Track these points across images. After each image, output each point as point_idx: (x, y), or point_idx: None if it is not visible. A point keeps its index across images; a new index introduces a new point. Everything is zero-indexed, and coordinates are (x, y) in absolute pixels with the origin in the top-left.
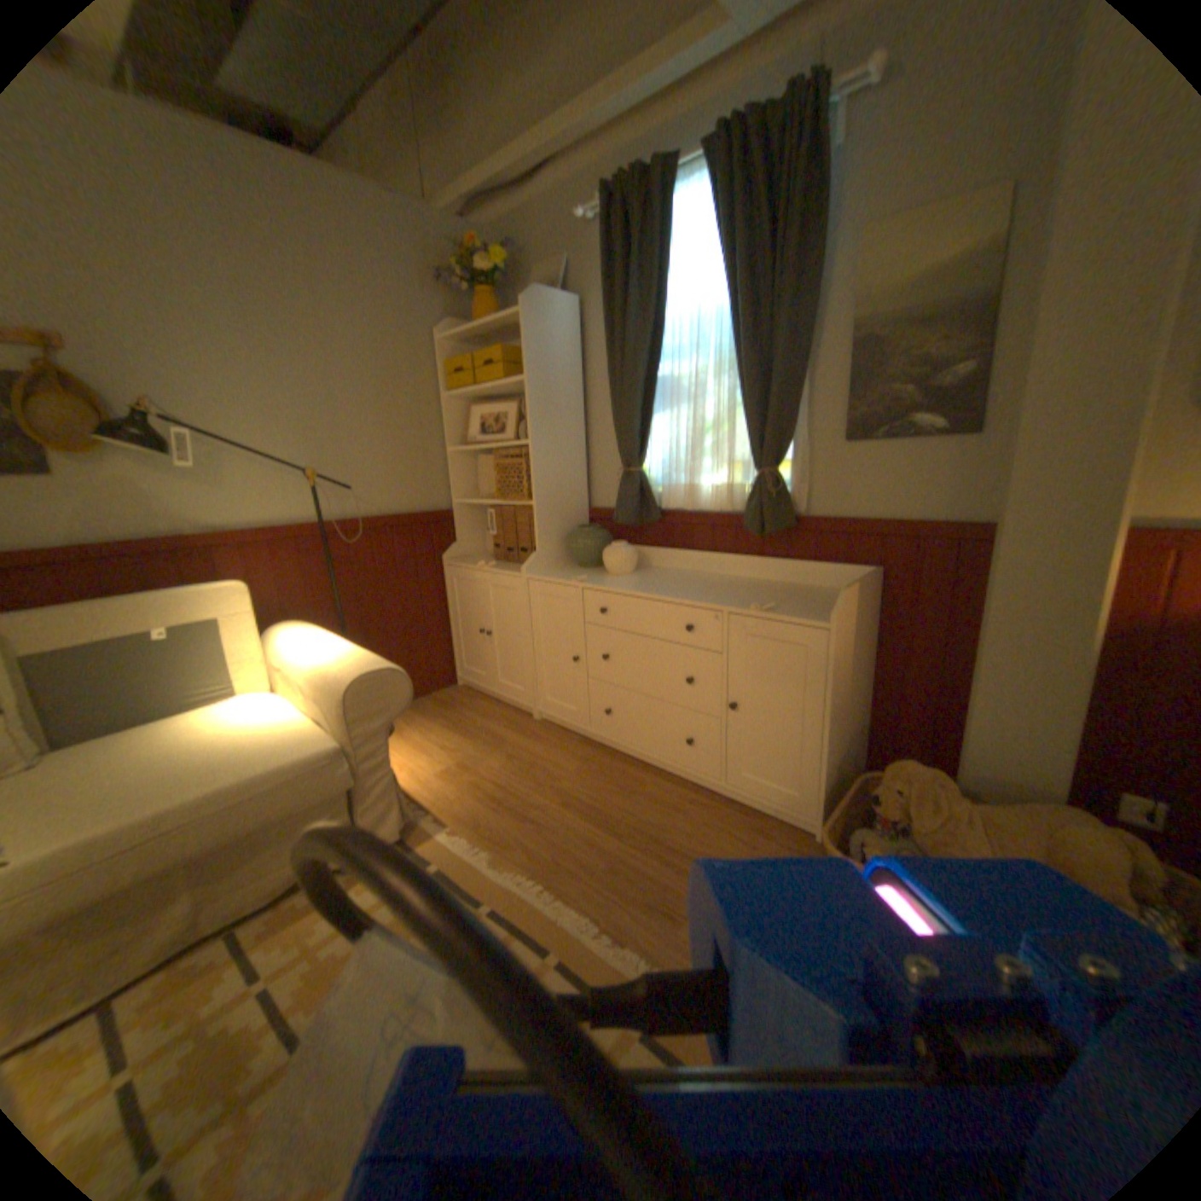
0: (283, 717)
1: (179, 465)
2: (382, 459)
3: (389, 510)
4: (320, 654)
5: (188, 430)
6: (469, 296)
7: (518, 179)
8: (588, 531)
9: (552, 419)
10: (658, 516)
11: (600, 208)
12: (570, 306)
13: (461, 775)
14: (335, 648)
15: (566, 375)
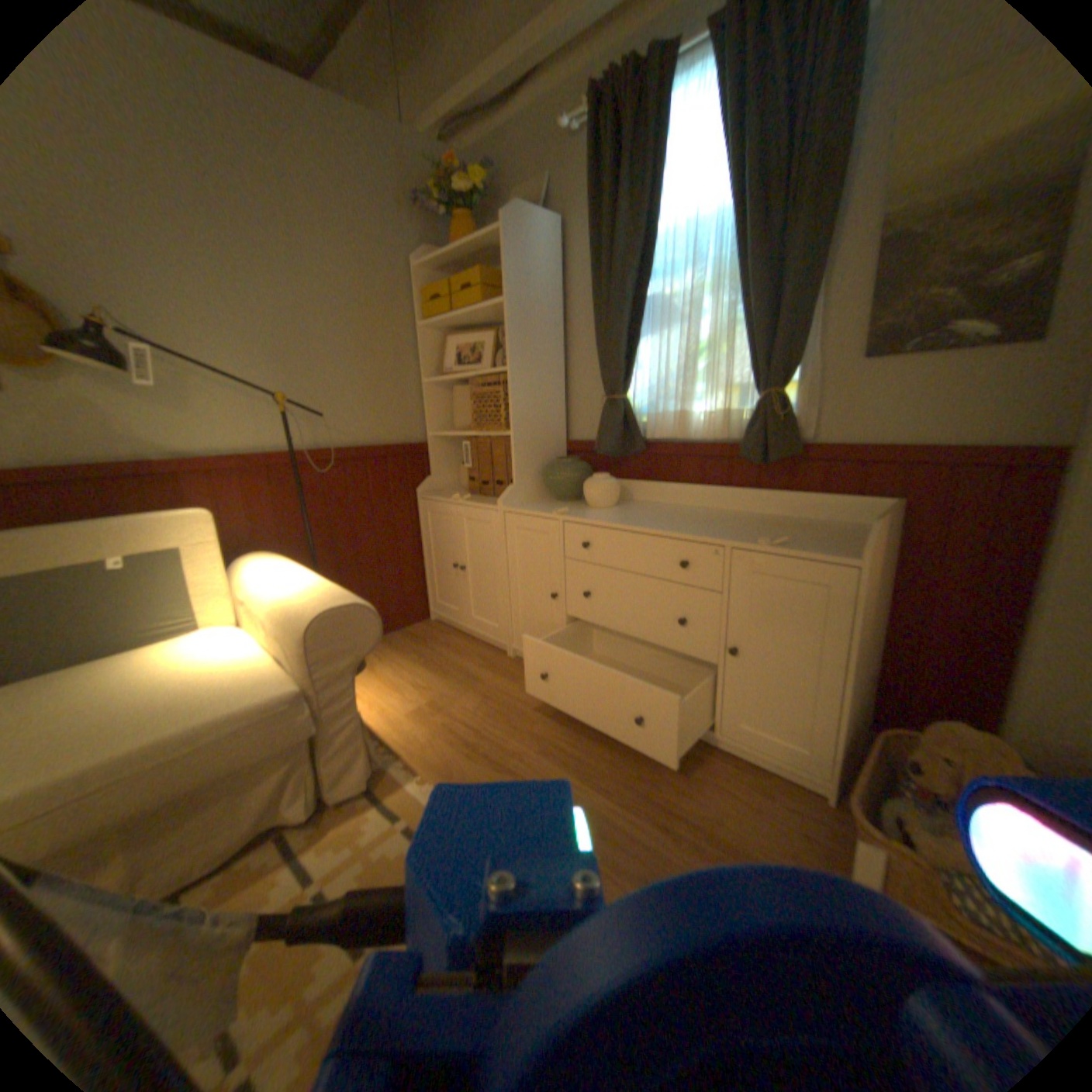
0: (245, 654)
1: (143, 385)
2: (357, 388)
3: (364, 440)
4: (285, 586)
5: (152, 348)
6: (447, 223)
7: (498, 99)
8: (568, 462)
9: (532, 345)
10: (643, 446)
11: (588, 115)
12: (552, 225)
13: (434, 715)
14: (301, 580)
15: (547, 299)
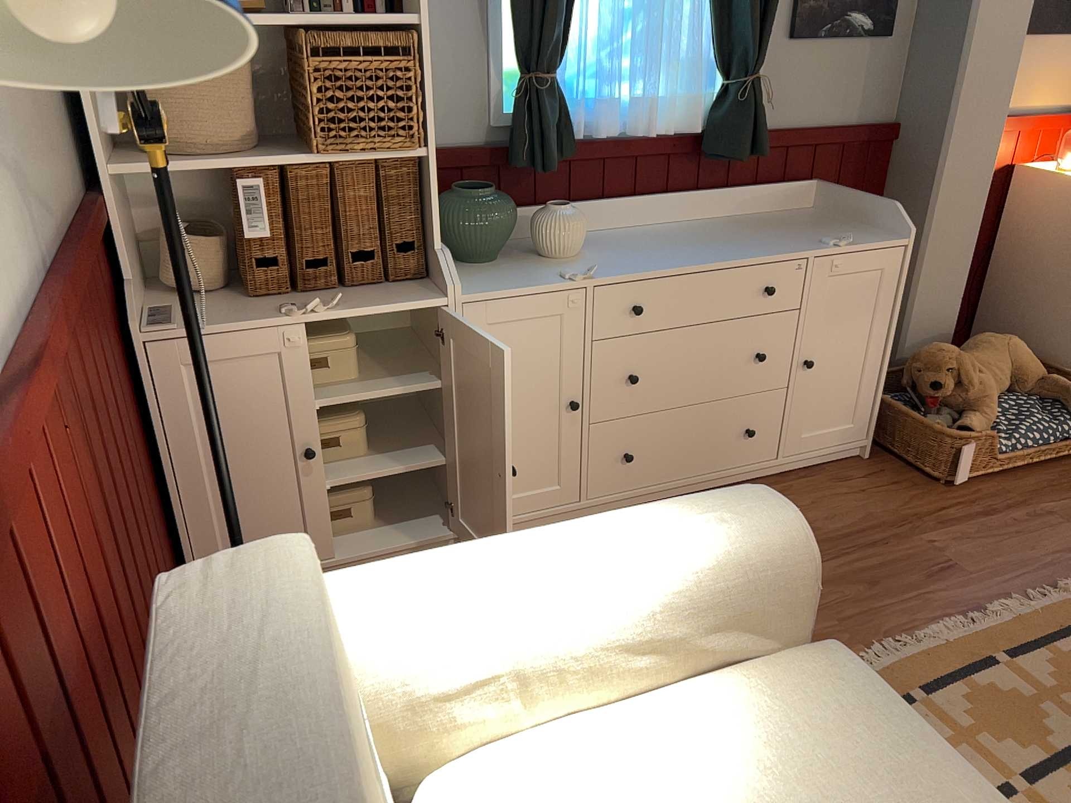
0: (661, 721)
1: None
2: None
3: (57, 224)
4: (616, 561)
5: None
6: None
7: None
8: (494, 193)
9: None
10: (570, 152)
11: None
12: None
13: None
14: (601, 539)
15: None
